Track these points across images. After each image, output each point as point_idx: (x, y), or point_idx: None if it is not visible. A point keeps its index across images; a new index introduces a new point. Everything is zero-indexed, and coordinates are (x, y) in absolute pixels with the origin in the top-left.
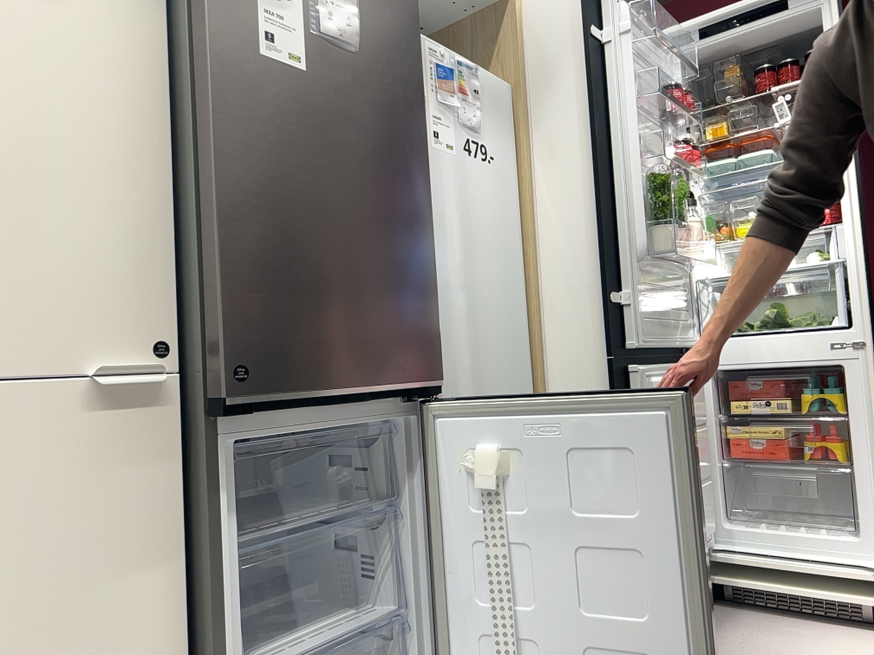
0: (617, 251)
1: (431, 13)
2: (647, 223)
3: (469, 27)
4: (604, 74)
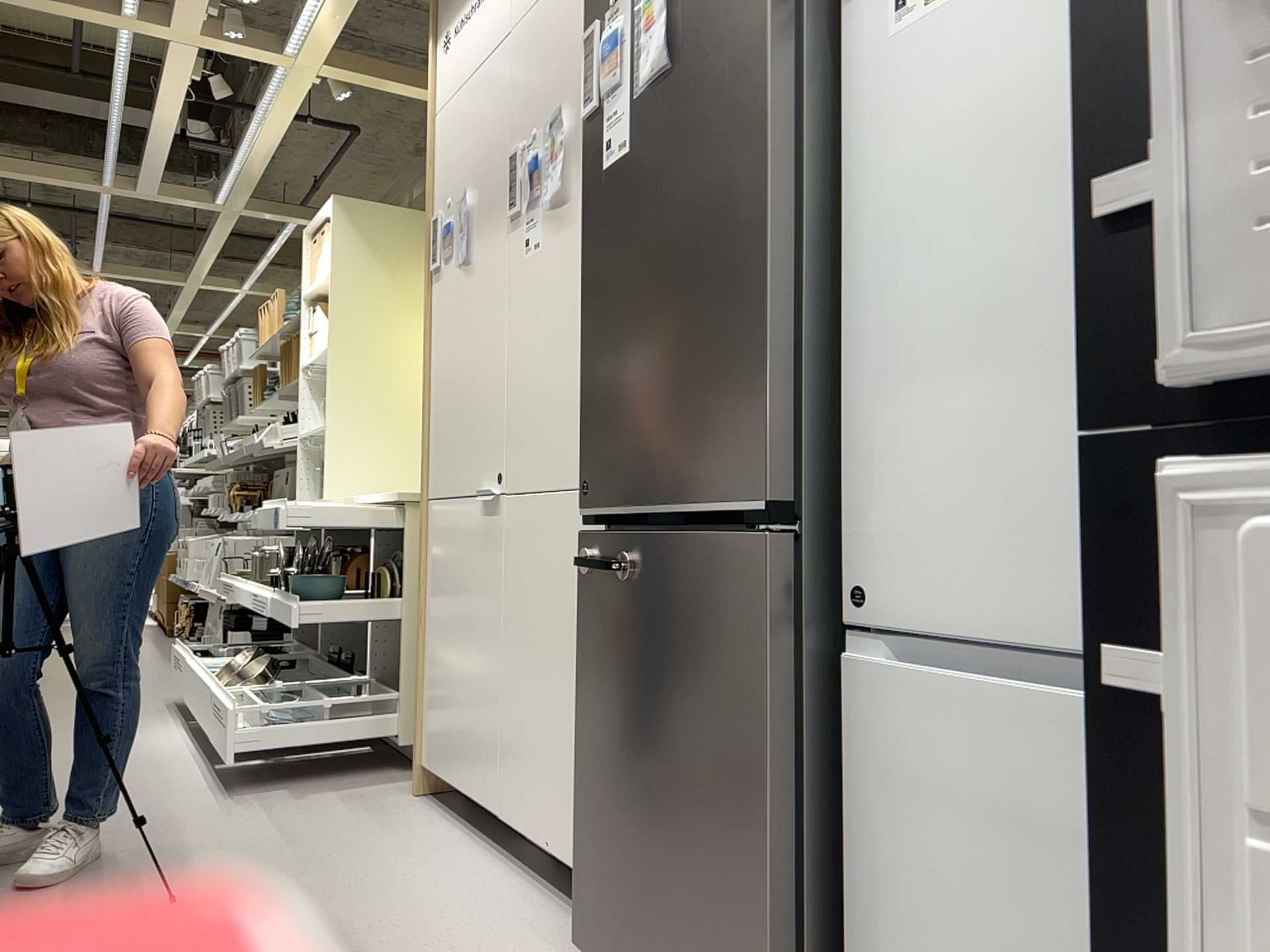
0: None
1: None
2: None
3: None
4: None
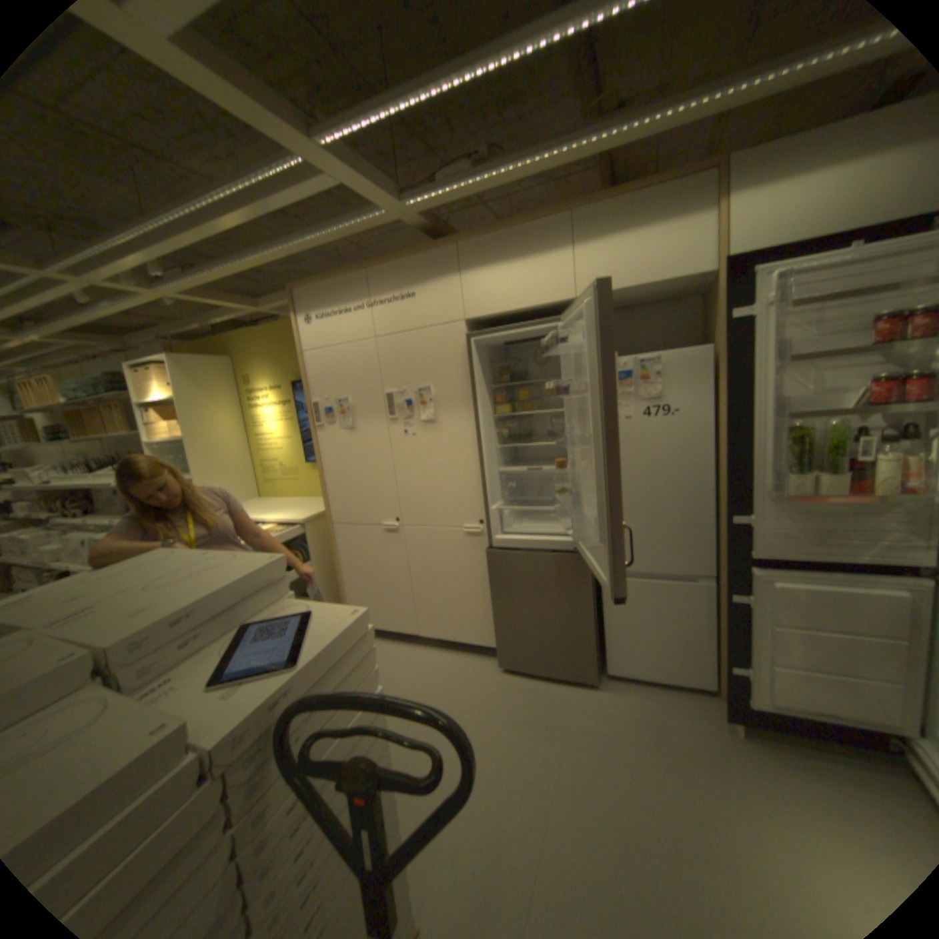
0: (750, 486)
1: (685, 287)
2: (806, 462)
3: (714, 287)
4: (752, 344)
